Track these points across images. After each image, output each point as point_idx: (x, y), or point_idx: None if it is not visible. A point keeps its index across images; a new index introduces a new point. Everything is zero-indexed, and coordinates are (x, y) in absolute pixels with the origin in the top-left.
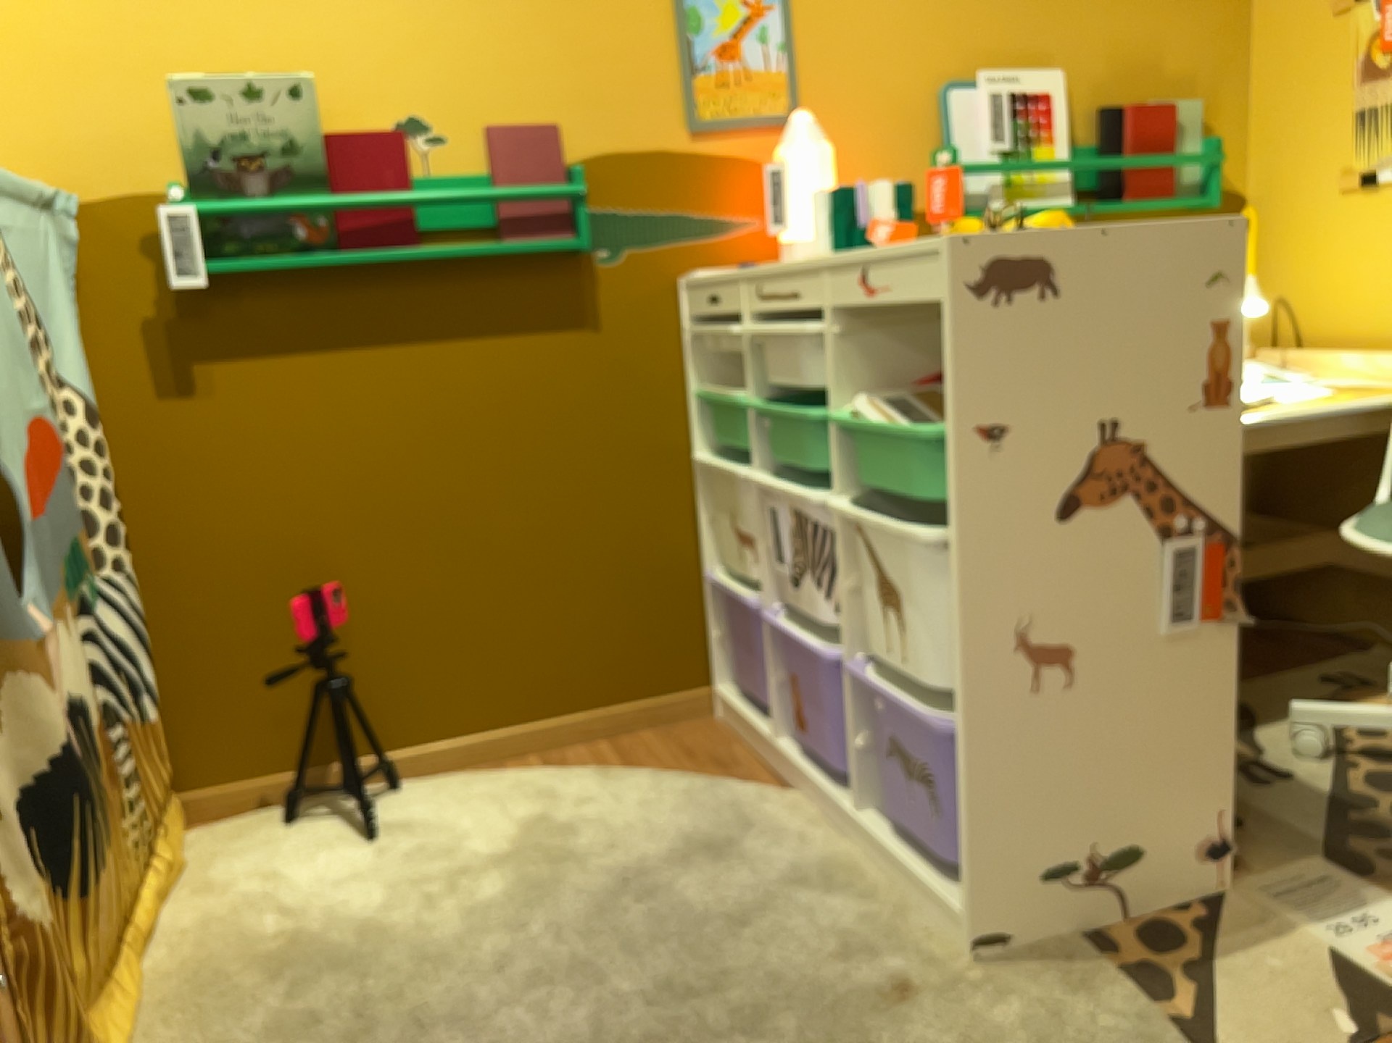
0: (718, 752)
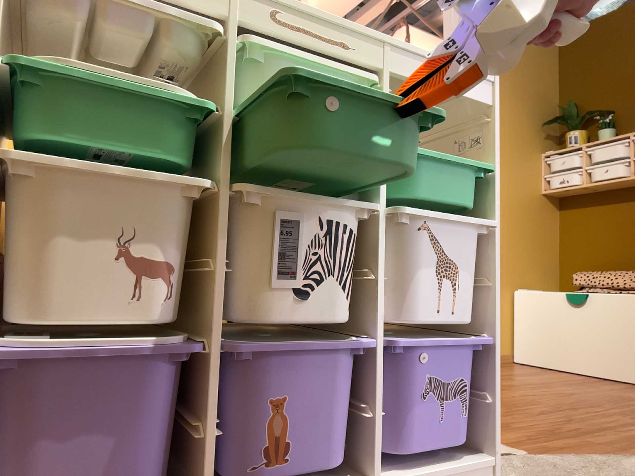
0: None
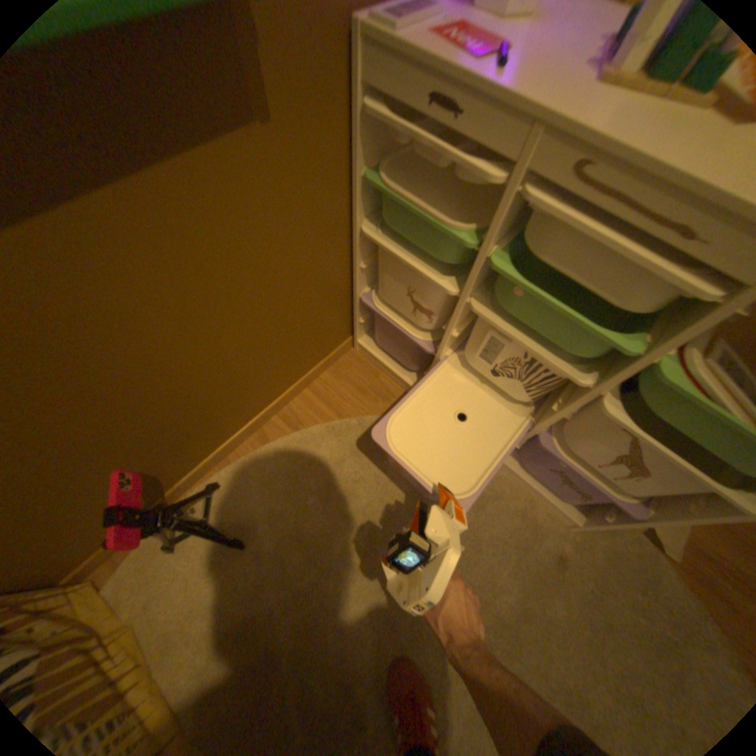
0: (375, 383)
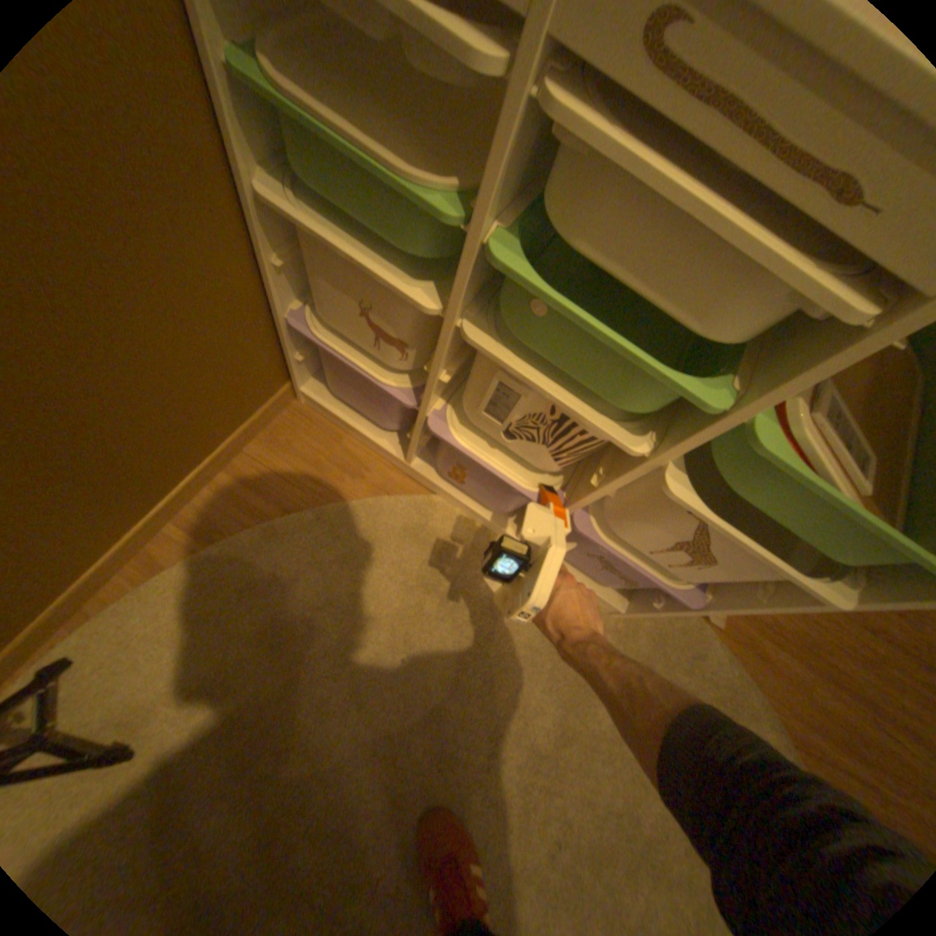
0: (337, 451)
